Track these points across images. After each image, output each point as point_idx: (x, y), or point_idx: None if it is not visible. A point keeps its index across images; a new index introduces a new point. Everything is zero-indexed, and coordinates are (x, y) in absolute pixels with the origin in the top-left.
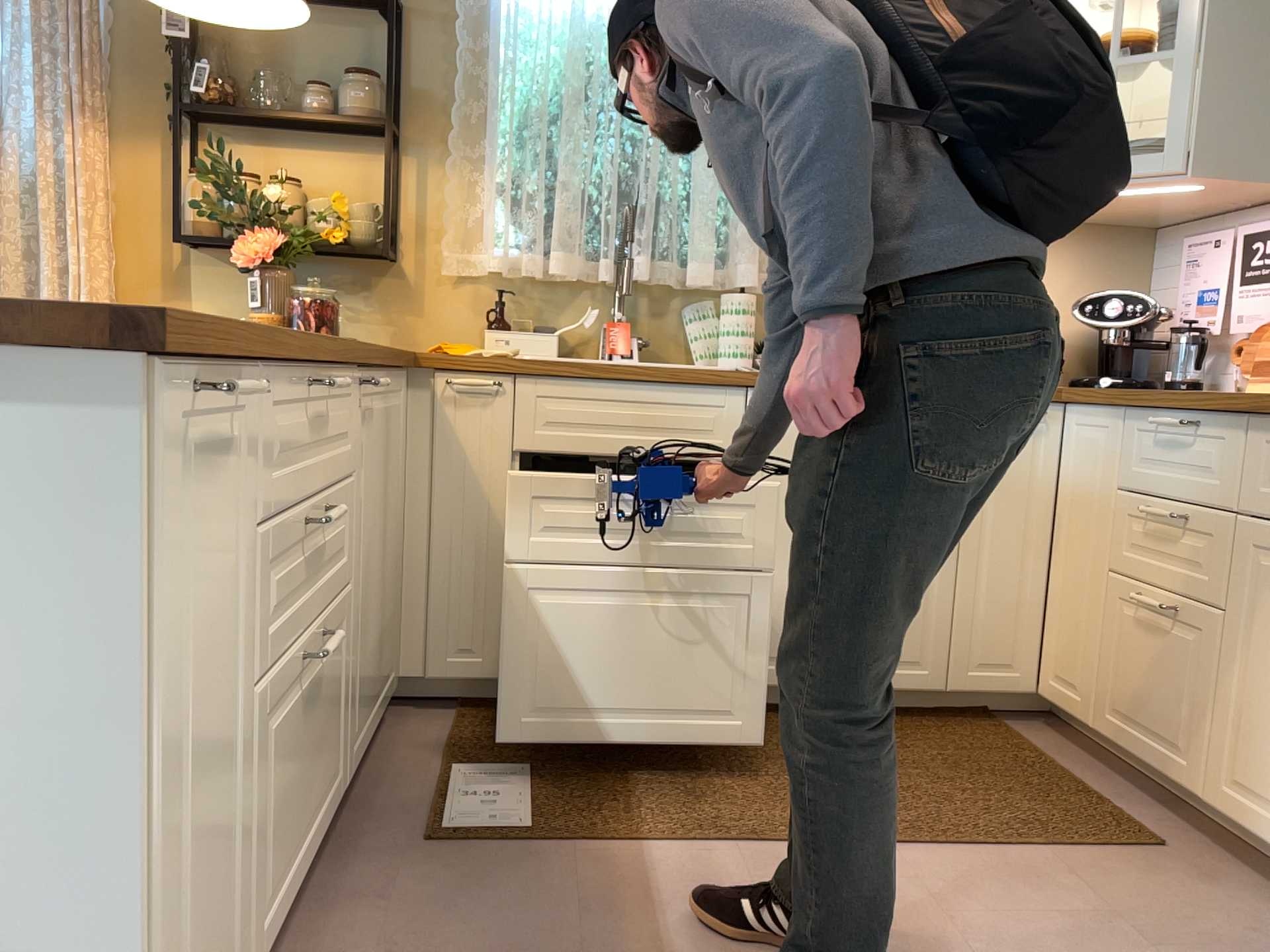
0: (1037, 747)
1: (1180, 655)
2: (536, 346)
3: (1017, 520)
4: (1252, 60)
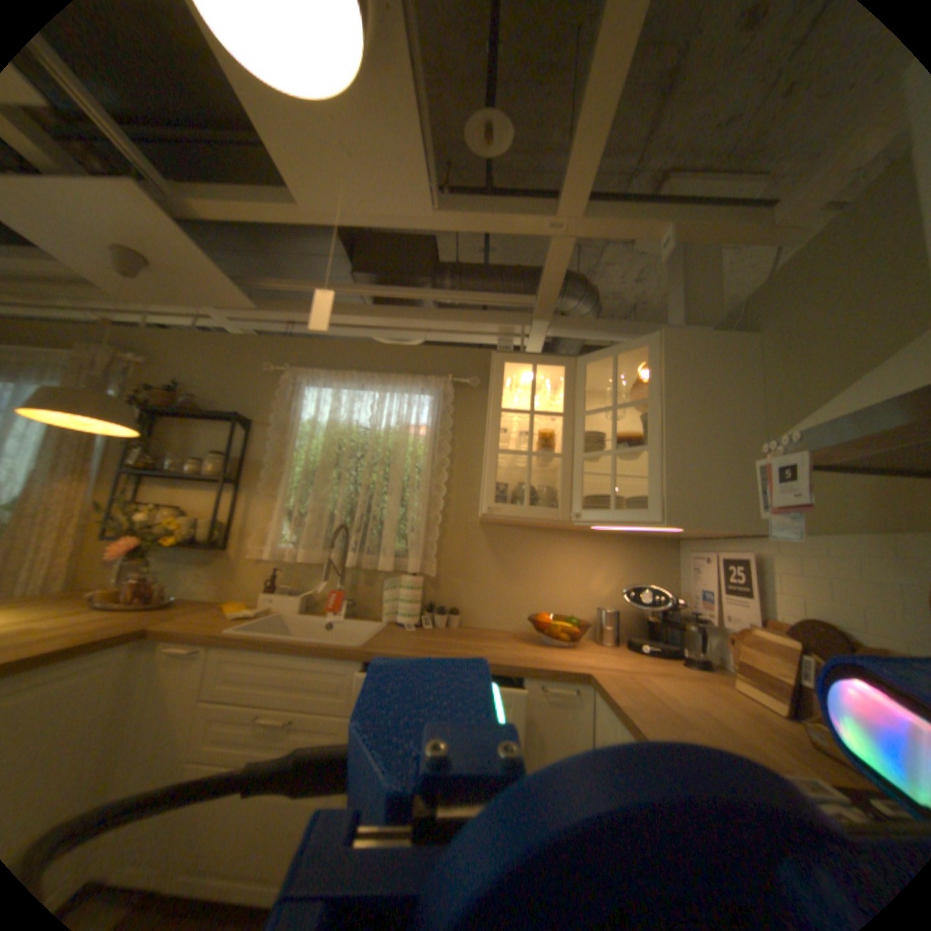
0: None
1: None
2: (288, 606)
3: None
4: (700, 453)
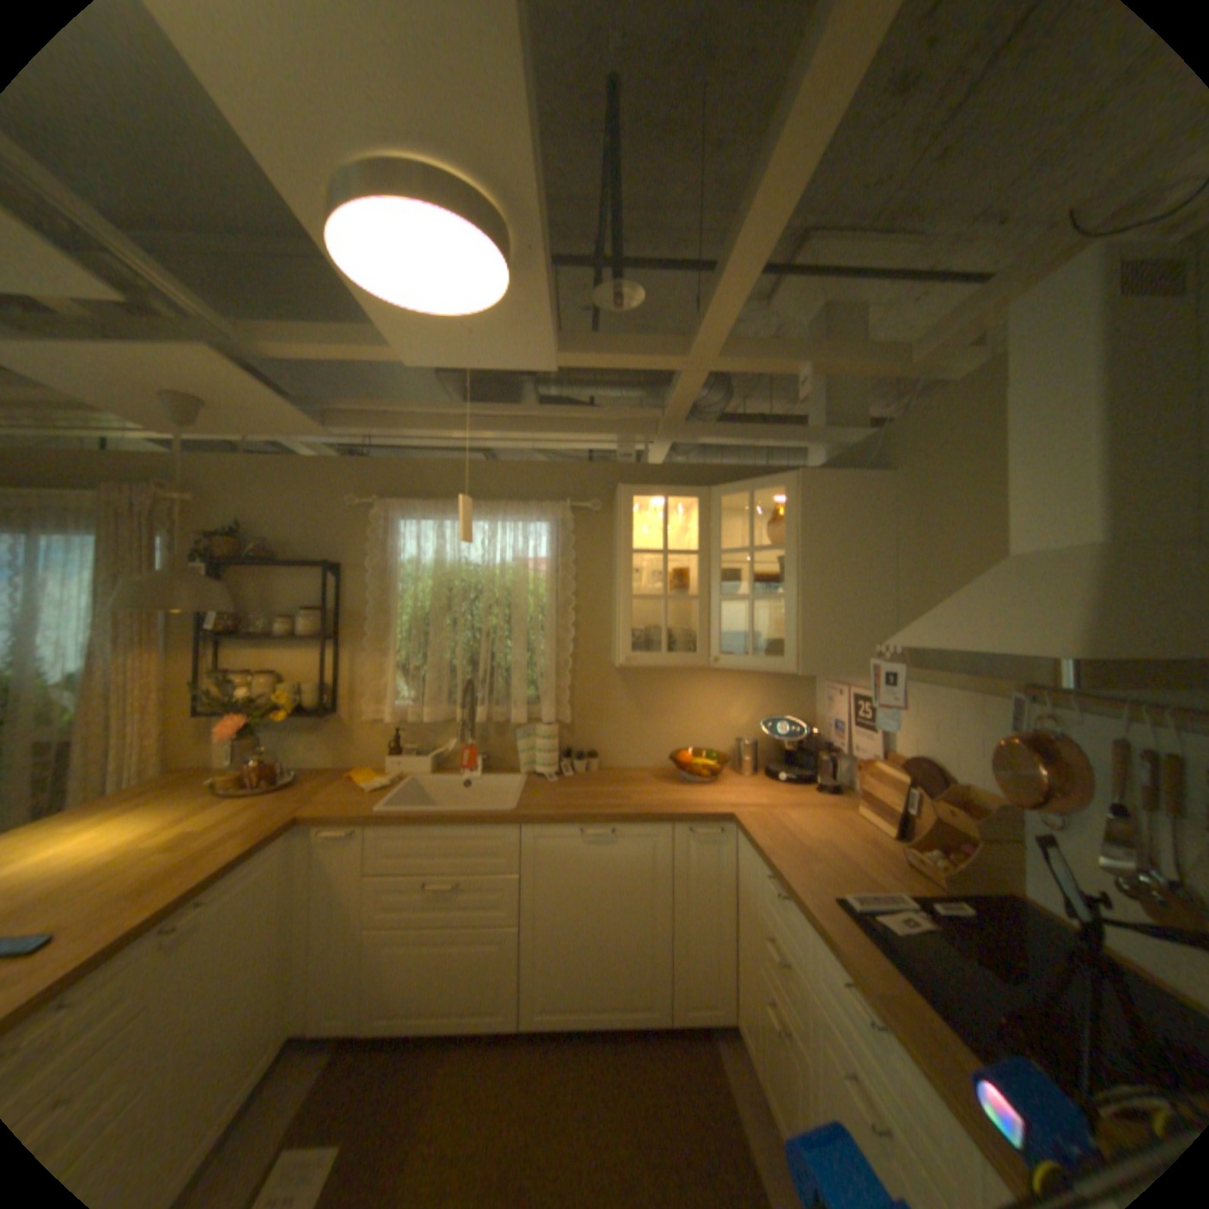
0: (729, 1087)
1: (794, 1076)
2: (417, 767)
3: (710, 905)
4: (833, 601)
